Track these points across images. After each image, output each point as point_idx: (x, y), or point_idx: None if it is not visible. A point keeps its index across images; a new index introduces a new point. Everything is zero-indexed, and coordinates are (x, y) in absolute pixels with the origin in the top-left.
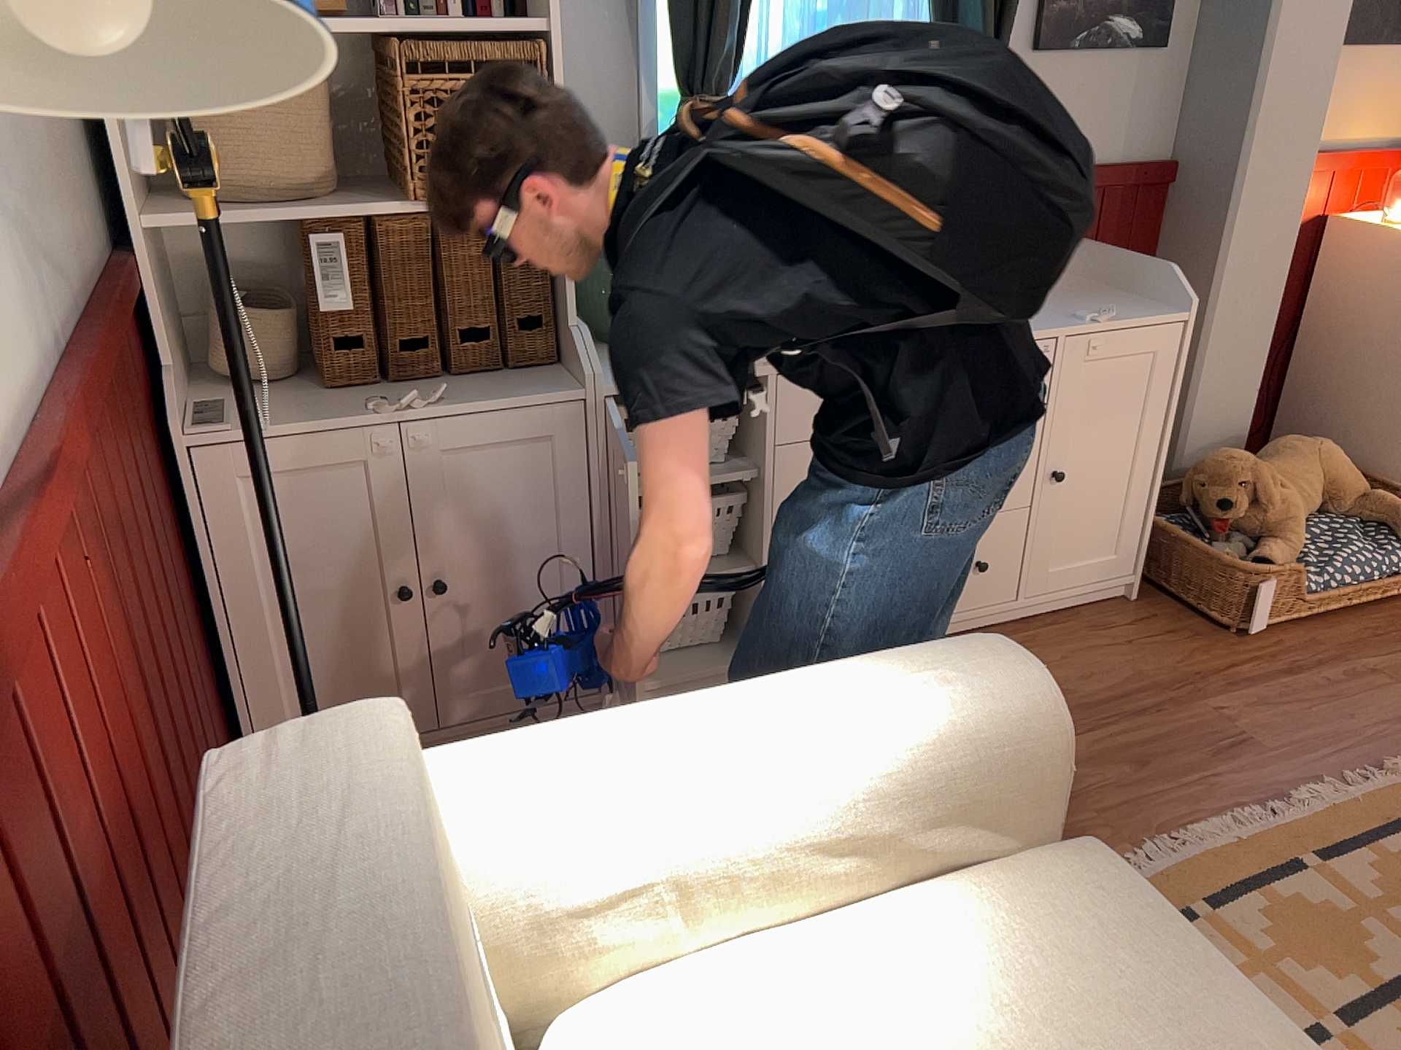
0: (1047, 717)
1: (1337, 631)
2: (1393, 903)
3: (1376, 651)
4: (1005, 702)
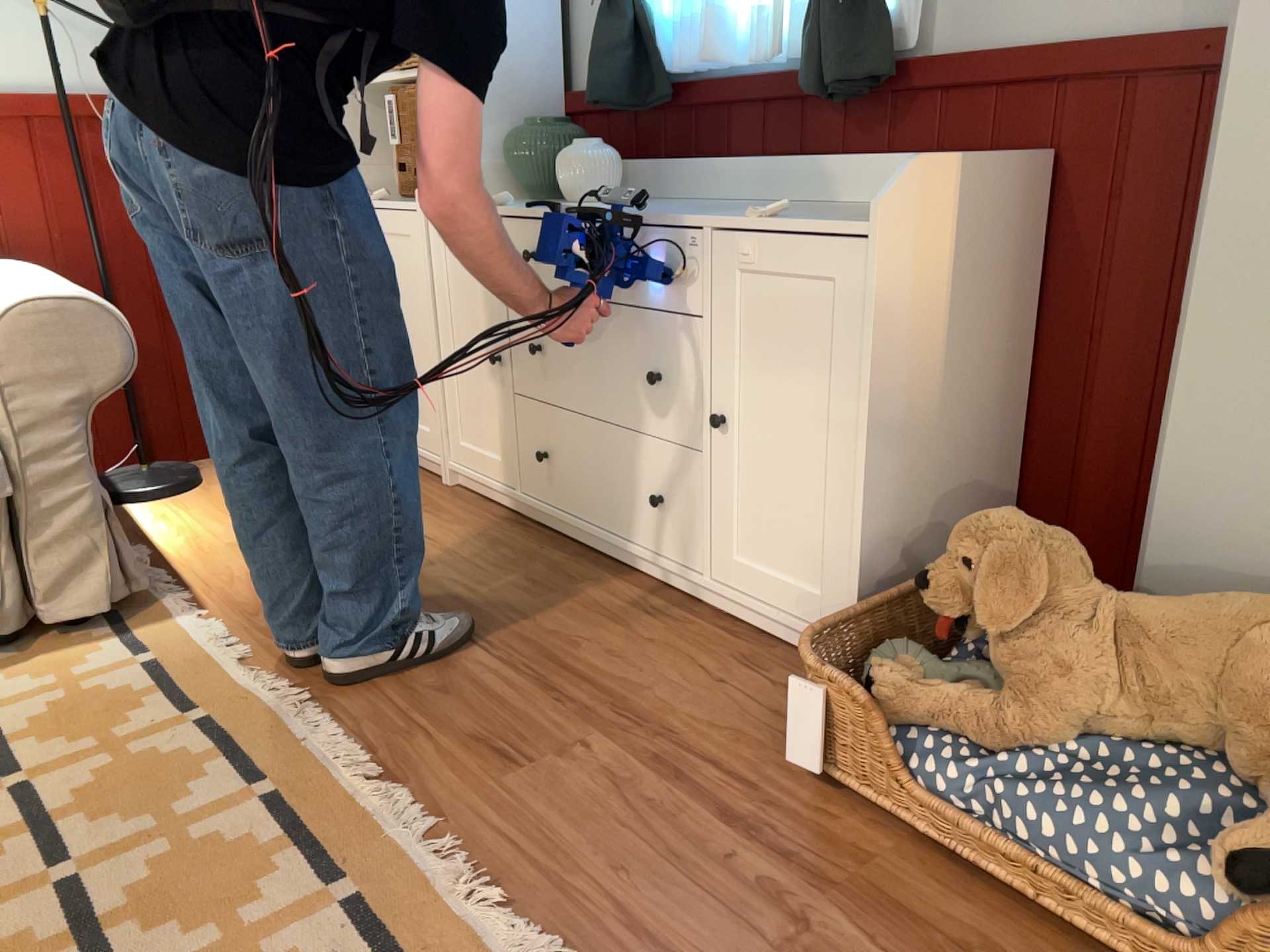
0: (8, 324)
1: (939, 891)
2: (185, 848)
3: (892, 935)
4: (9, 303)
